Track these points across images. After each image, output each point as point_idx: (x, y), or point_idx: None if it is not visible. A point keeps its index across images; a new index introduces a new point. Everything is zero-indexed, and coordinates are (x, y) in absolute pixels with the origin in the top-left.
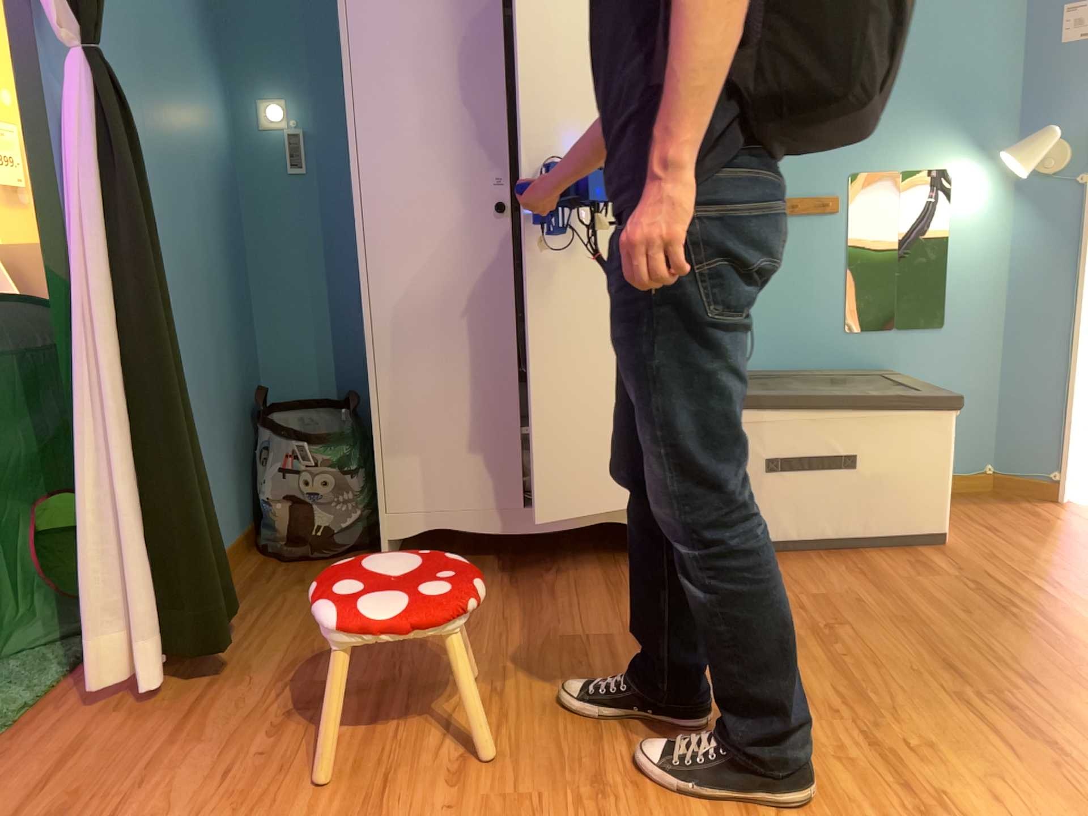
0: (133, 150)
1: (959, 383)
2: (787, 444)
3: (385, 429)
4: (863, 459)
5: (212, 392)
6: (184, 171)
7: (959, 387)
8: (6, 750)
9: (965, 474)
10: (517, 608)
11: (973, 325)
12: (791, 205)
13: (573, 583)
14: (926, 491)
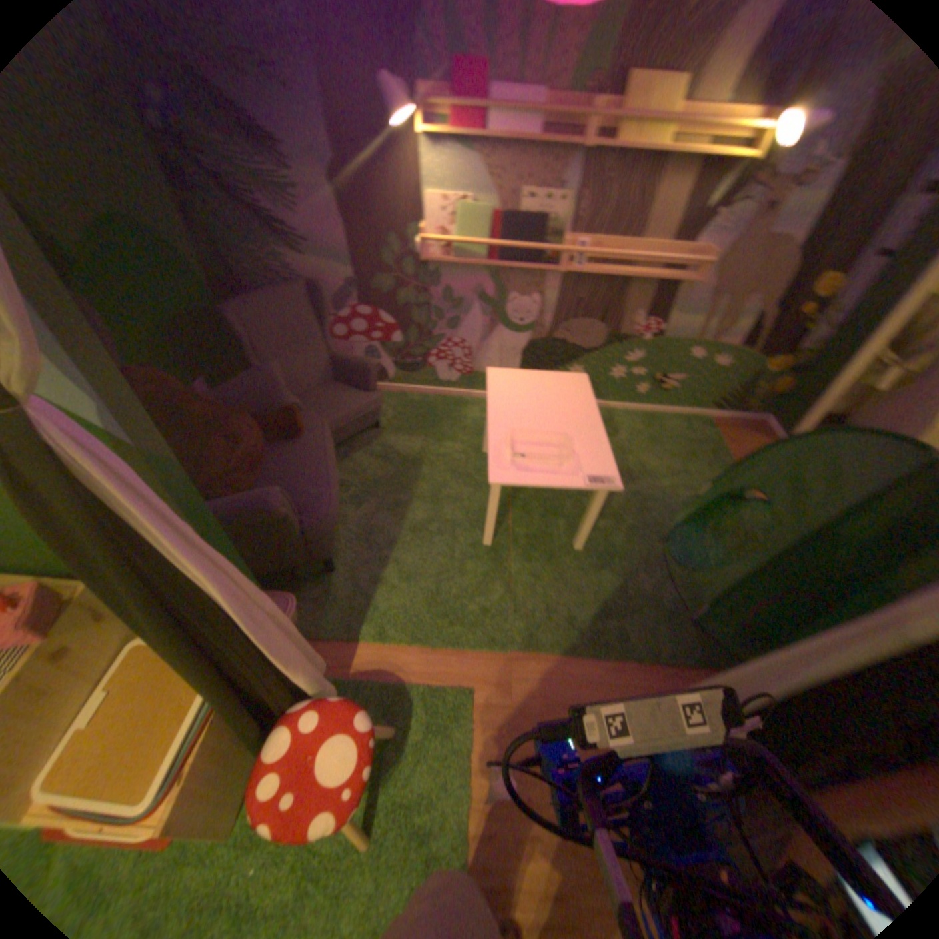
0: None
1: None
2: None
3: None
4: None
5: None
6: None
7: None
8: (624, 678)
9: None
10: None
11: None
12: None
13: None
14: None
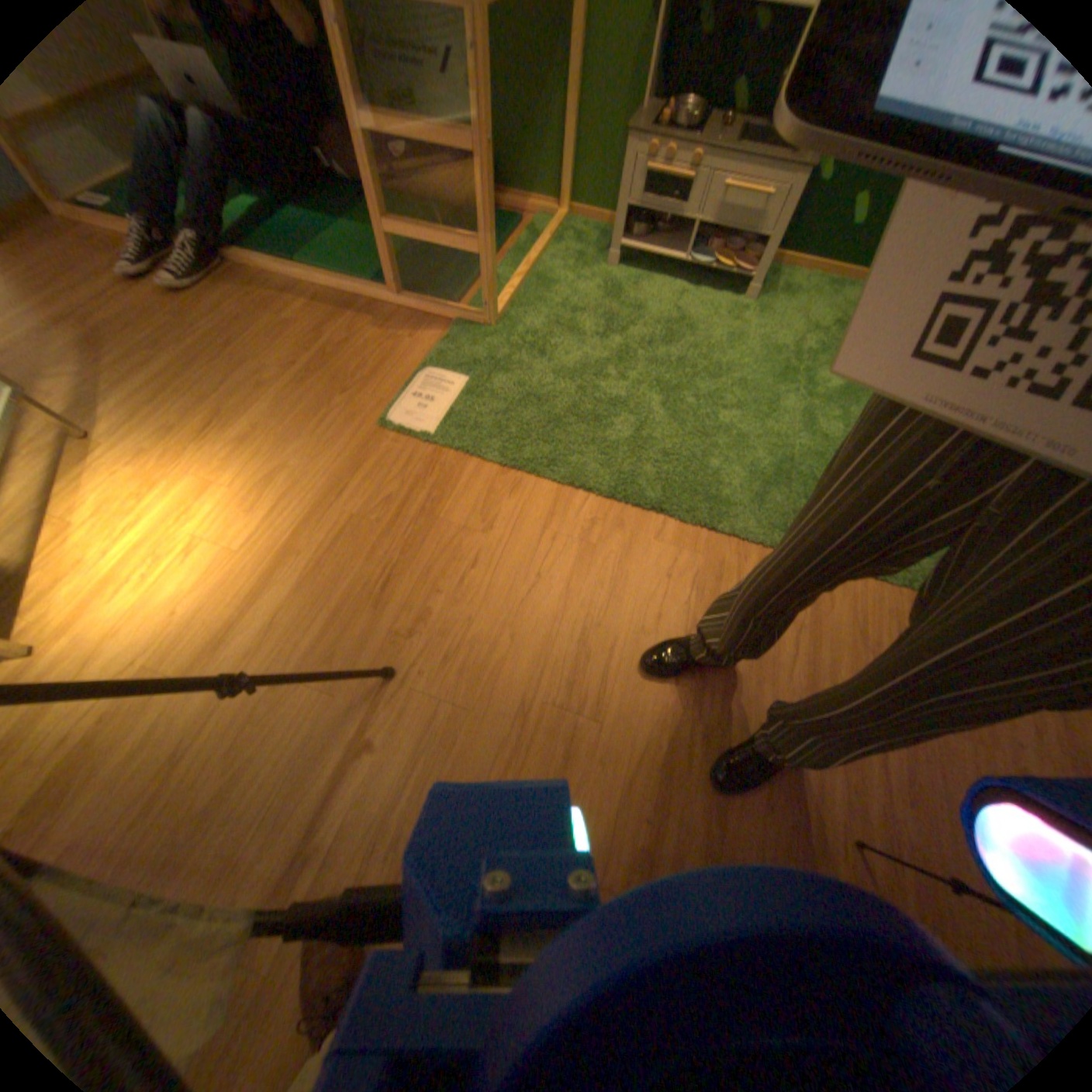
0: None
1: None
2: None
3: None
4: None
5: None
6: None
7: None
8: None
9: None
10: None
11: None
12: None
13: None
14: None
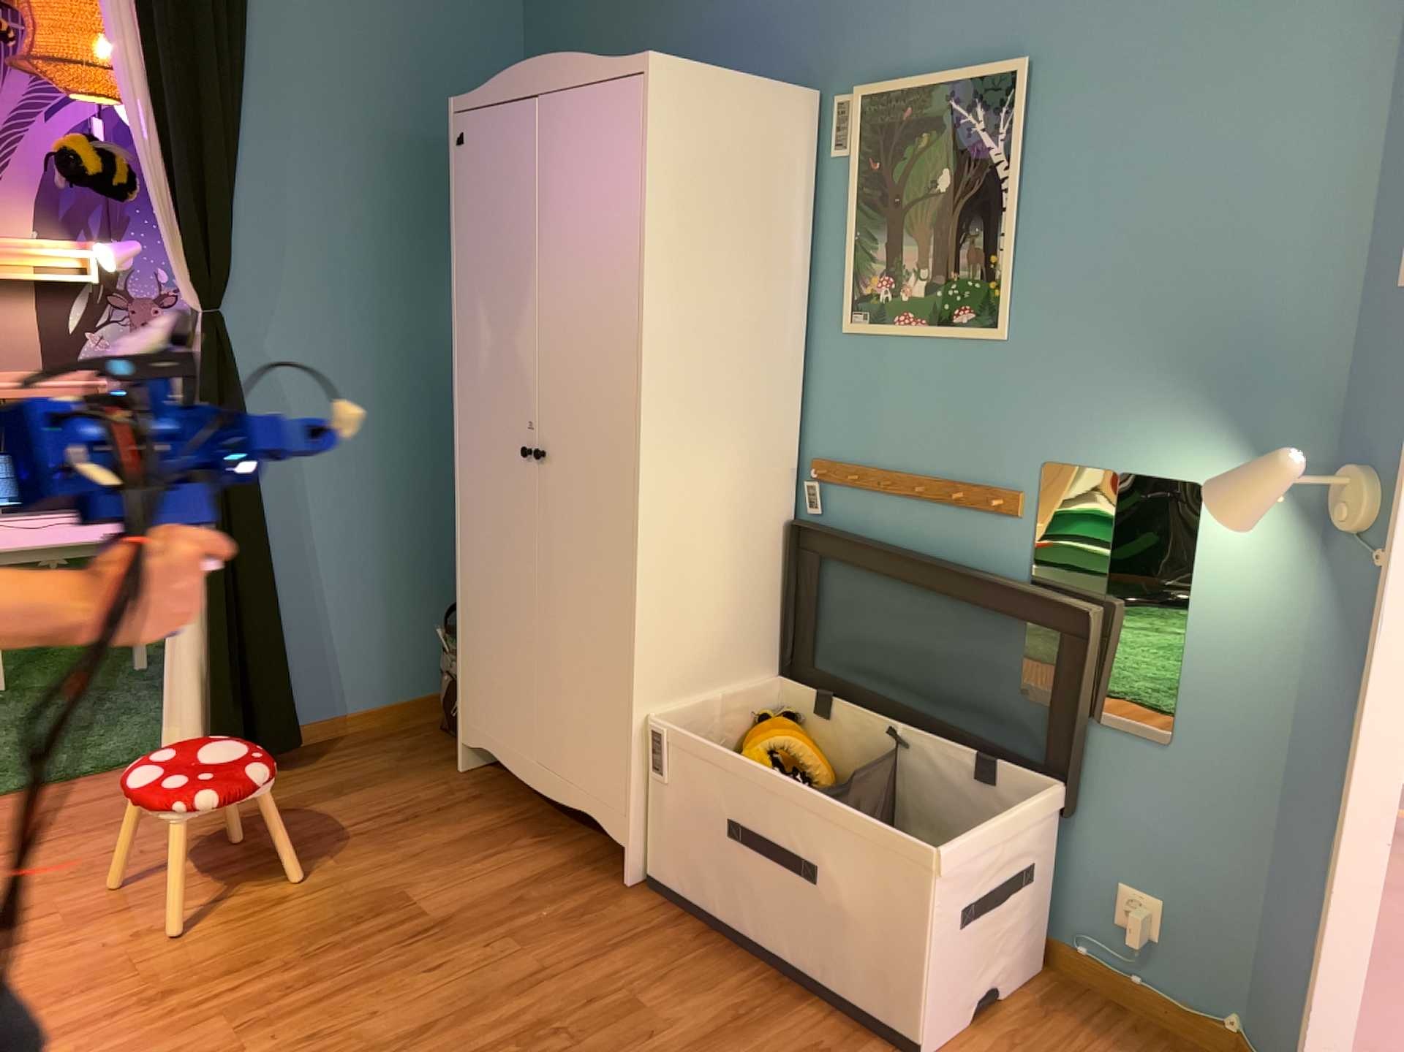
0: (235, 380)
1: (1191, 848)
2: (756, 813)
3: (462, 638)
4: (833, 877)
5: (411, 562)
6: (407, 371)
7: (1190, 854)
8: (105, 777)
9: (1188, 1006)
10: (446, 853)
11: (1223, 760)
12: (957, 492)
13: (526, 859)
14: (903, 968)
